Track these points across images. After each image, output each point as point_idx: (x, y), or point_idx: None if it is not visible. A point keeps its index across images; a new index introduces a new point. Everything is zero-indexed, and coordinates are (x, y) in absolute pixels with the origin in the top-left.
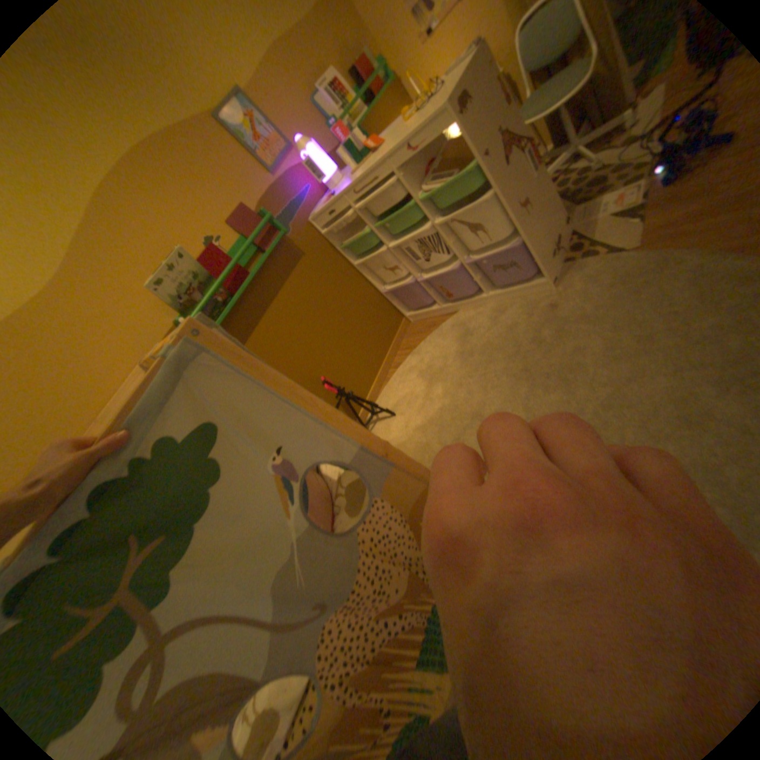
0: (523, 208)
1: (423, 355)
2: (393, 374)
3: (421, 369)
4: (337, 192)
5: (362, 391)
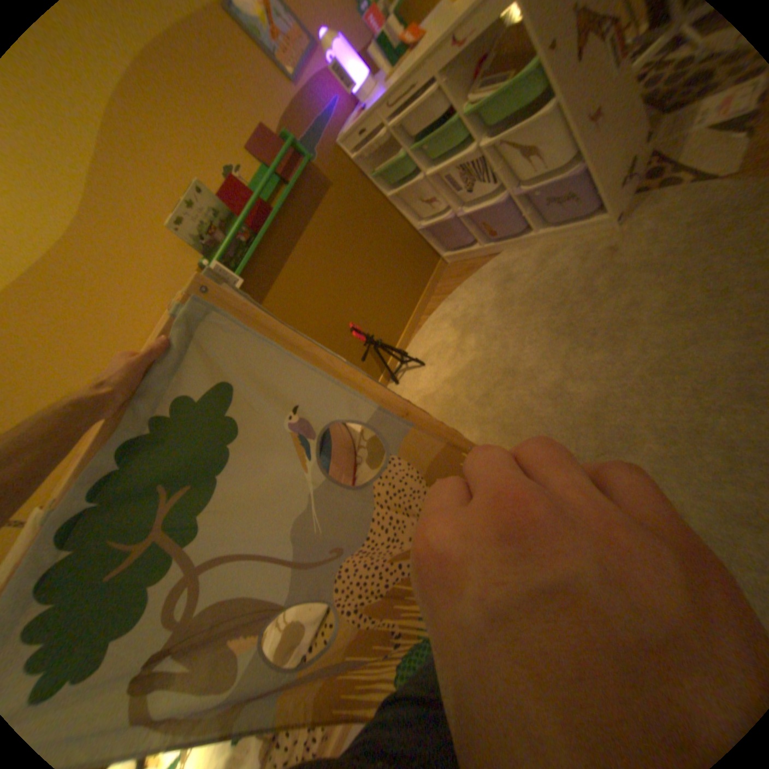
0: (592, 124)
1: (458, 302)
2: (424, 322)
3: (454, 318)
4: (368, 106)
5: (392, 339)
